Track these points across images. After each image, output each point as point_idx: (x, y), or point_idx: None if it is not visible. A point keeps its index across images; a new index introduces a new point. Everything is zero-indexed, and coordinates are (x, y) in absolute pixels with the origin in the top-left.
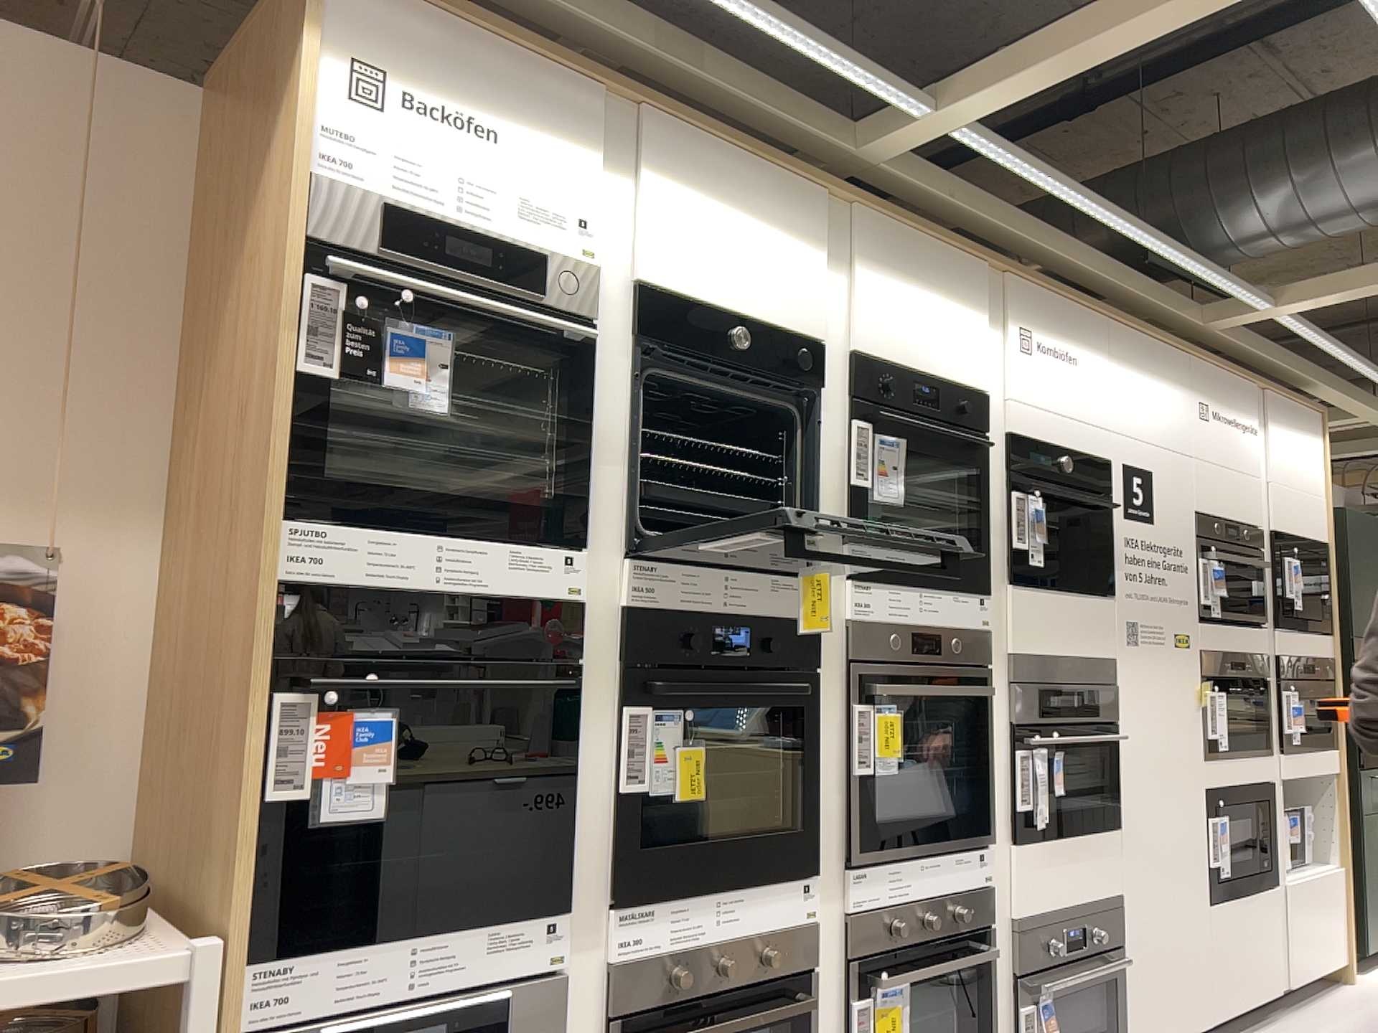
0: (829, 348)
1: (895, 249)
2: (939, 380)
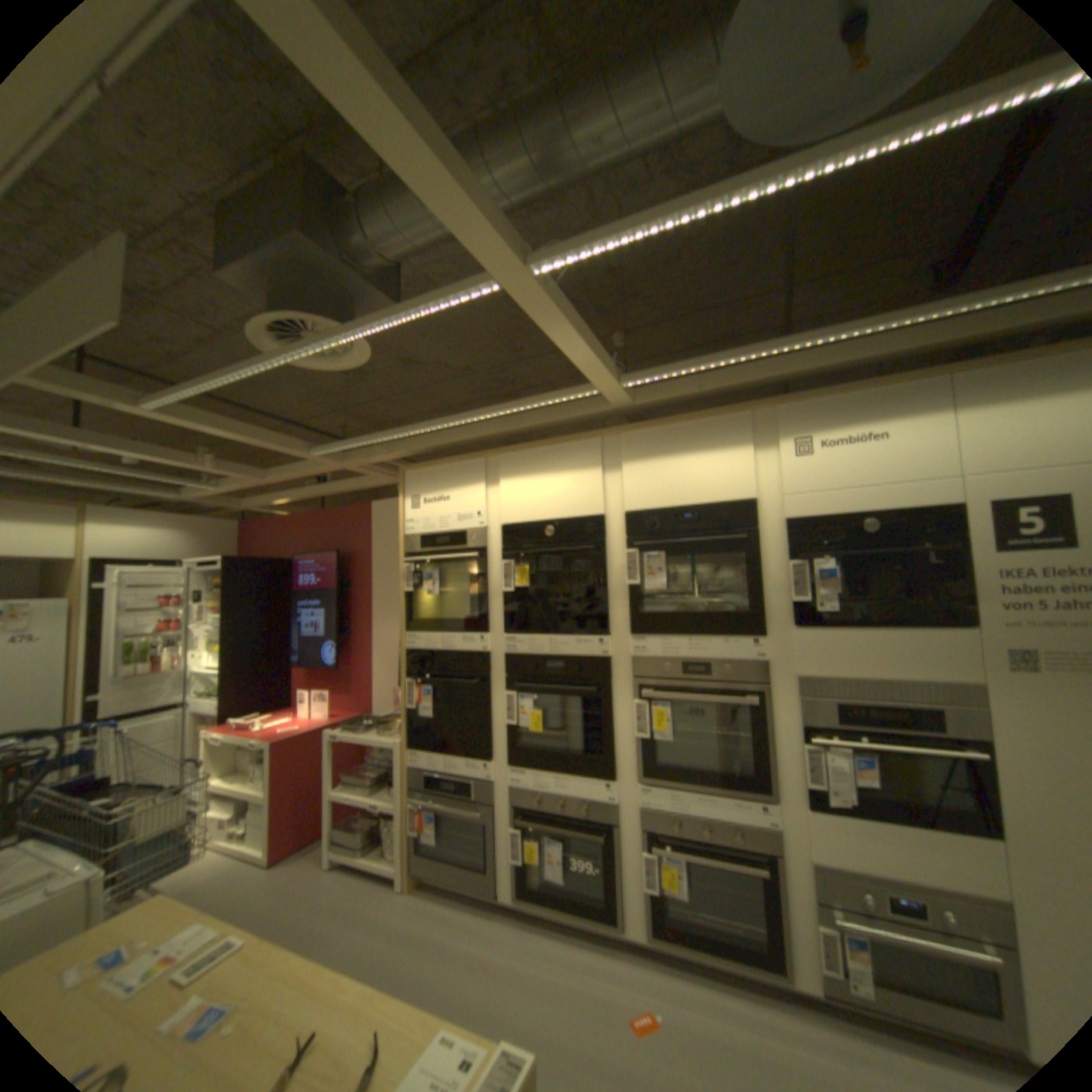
0: (614, 513)
1: (660, 434)
2: (709, 501)
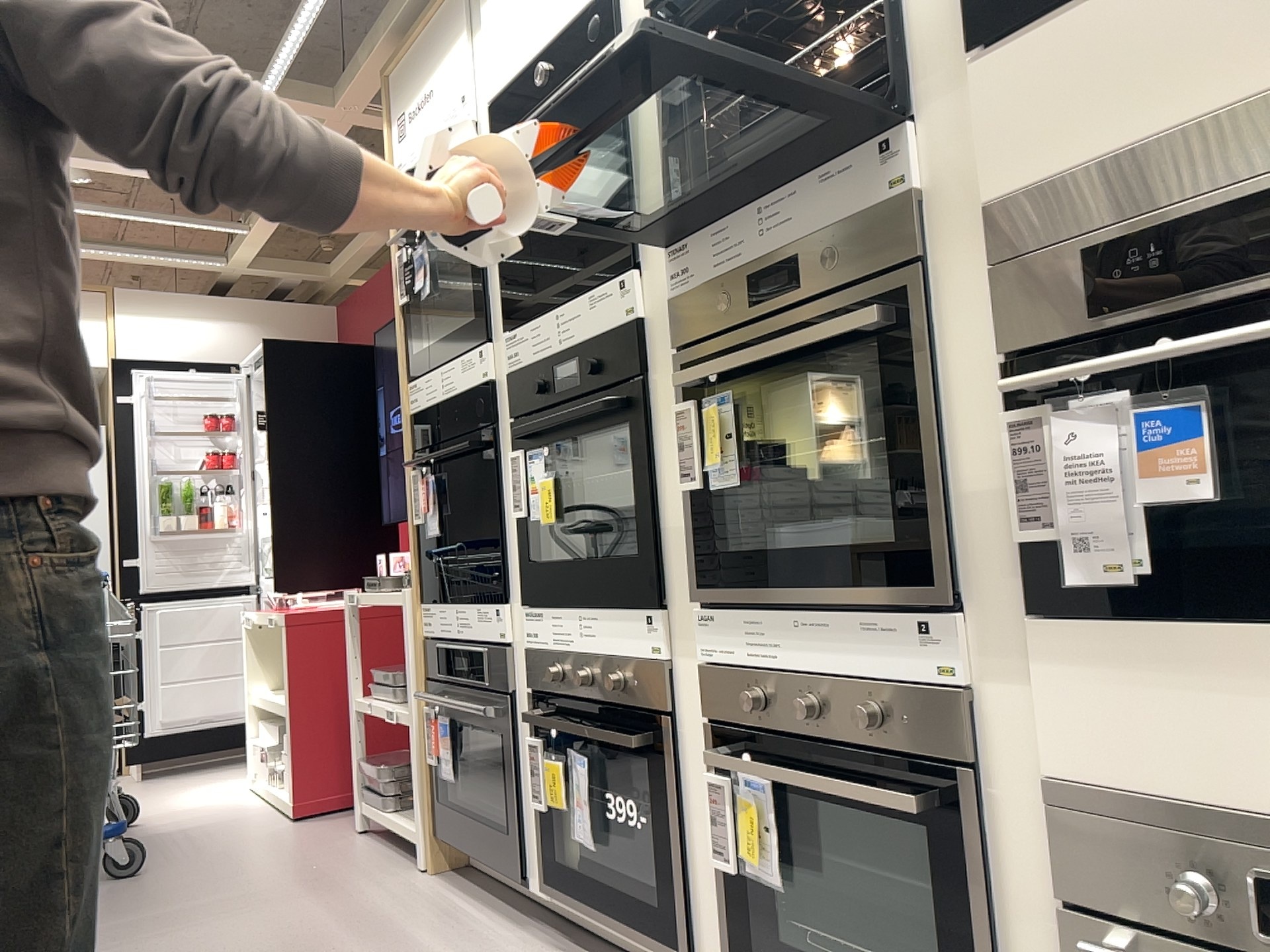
0: None
1: None
2: None
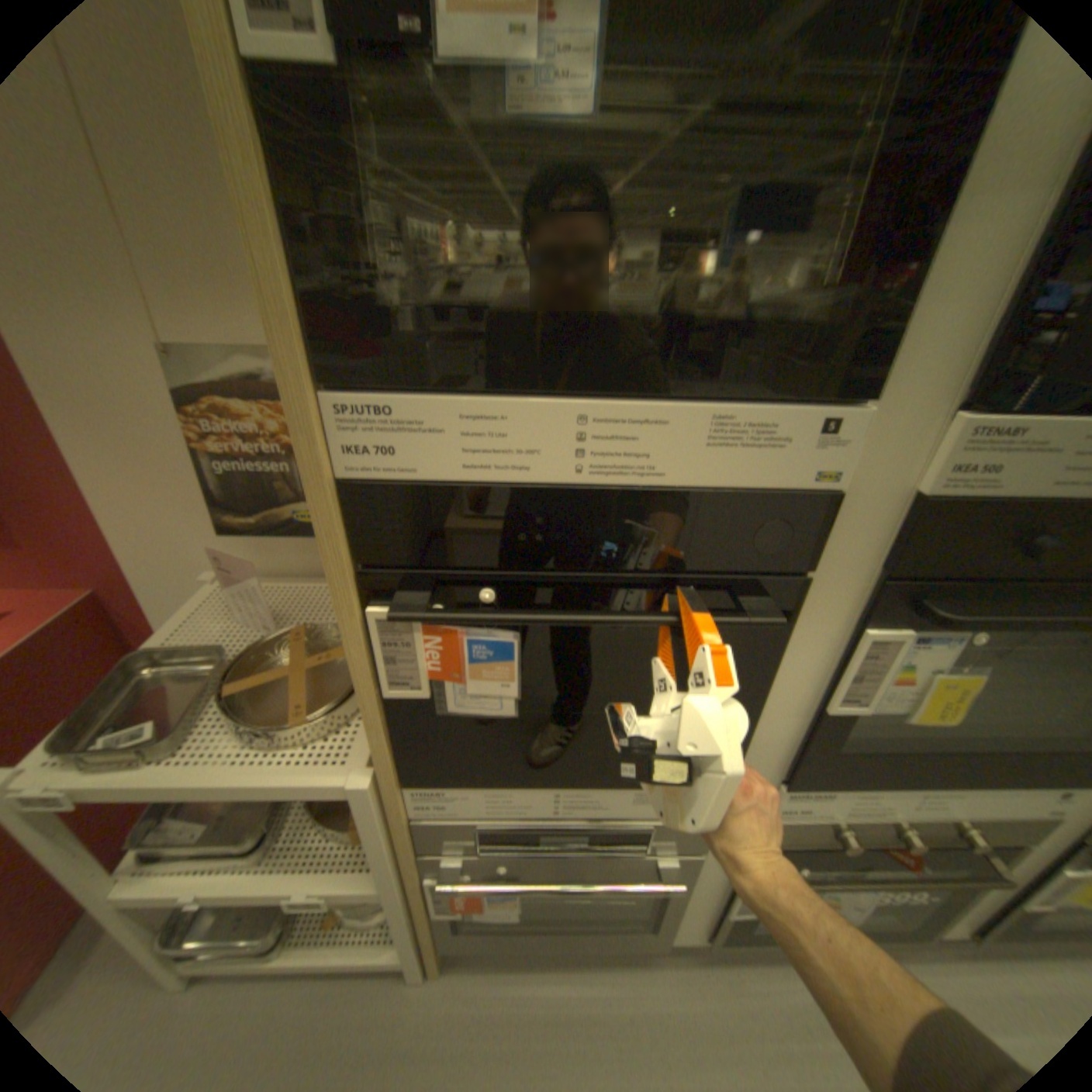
0: None
1: None
2: None
